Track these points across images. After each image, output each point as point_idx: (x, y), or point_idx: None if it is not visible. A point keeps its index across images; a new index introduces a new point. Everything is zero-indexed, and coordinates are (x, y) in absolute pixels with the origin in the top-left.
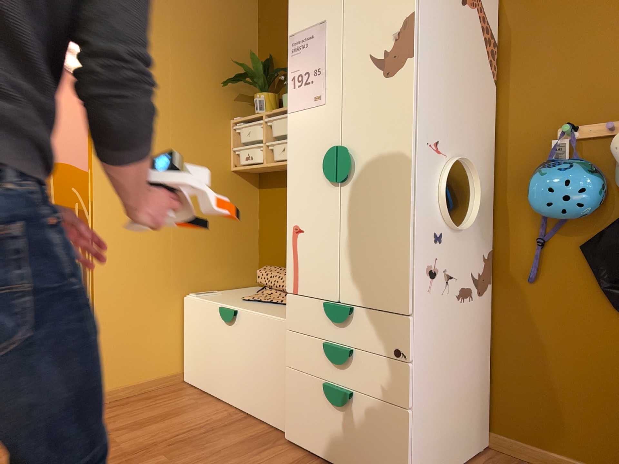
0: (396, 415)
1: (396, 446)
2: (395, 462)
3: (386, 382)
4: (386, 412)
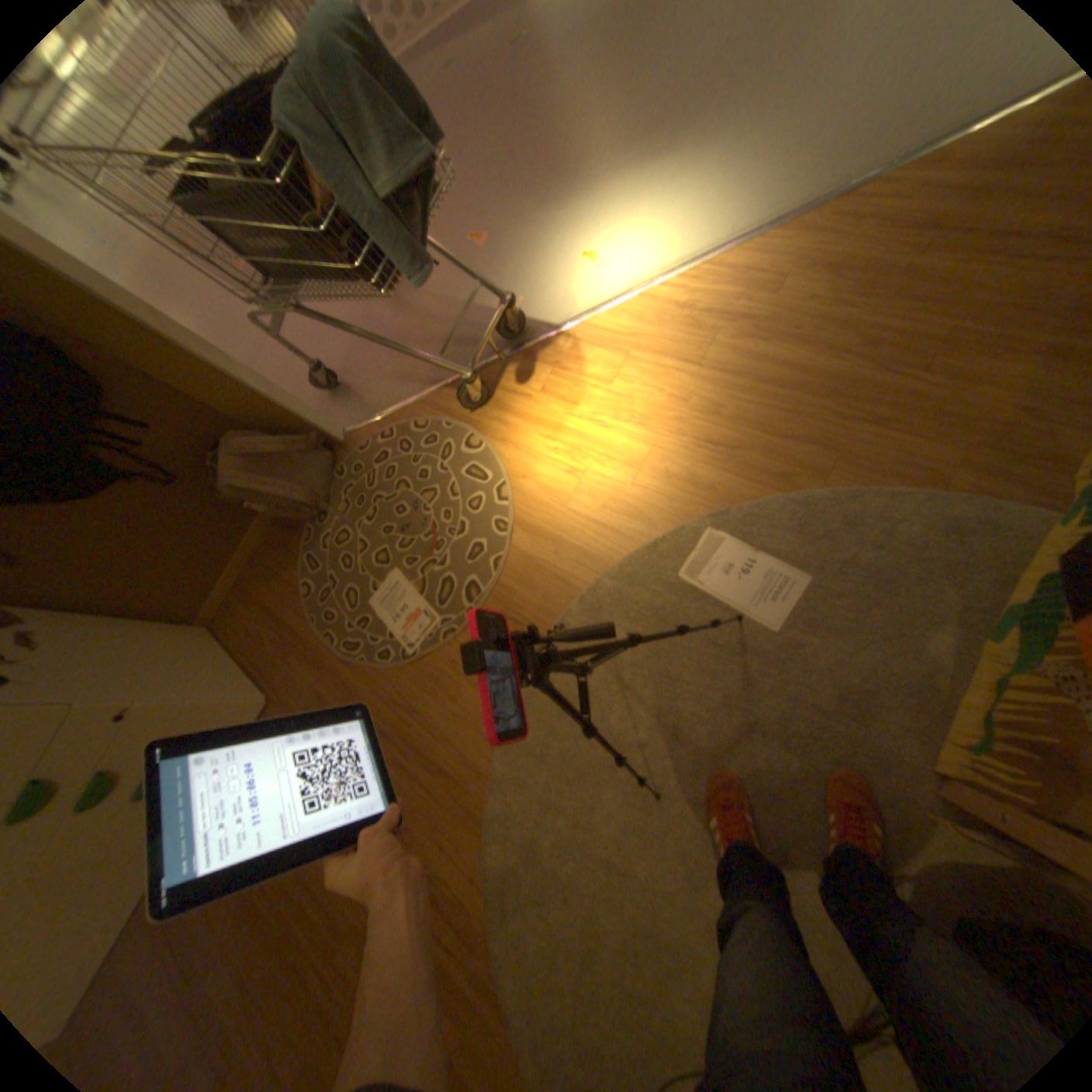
0: (186, 718)
1: (215, 717)
2: (229, 716)
3: (147, 731)
4: (180, 729)
